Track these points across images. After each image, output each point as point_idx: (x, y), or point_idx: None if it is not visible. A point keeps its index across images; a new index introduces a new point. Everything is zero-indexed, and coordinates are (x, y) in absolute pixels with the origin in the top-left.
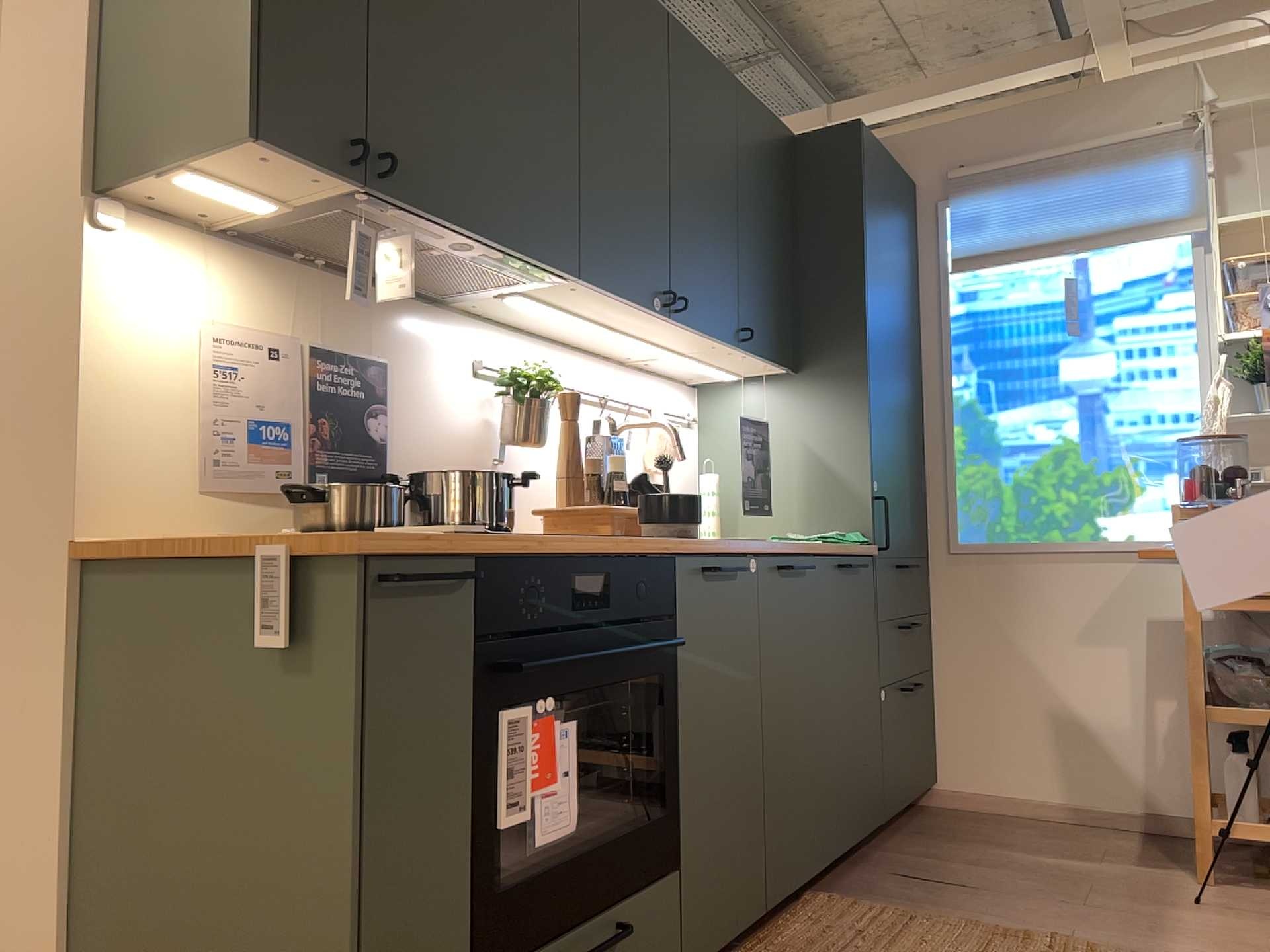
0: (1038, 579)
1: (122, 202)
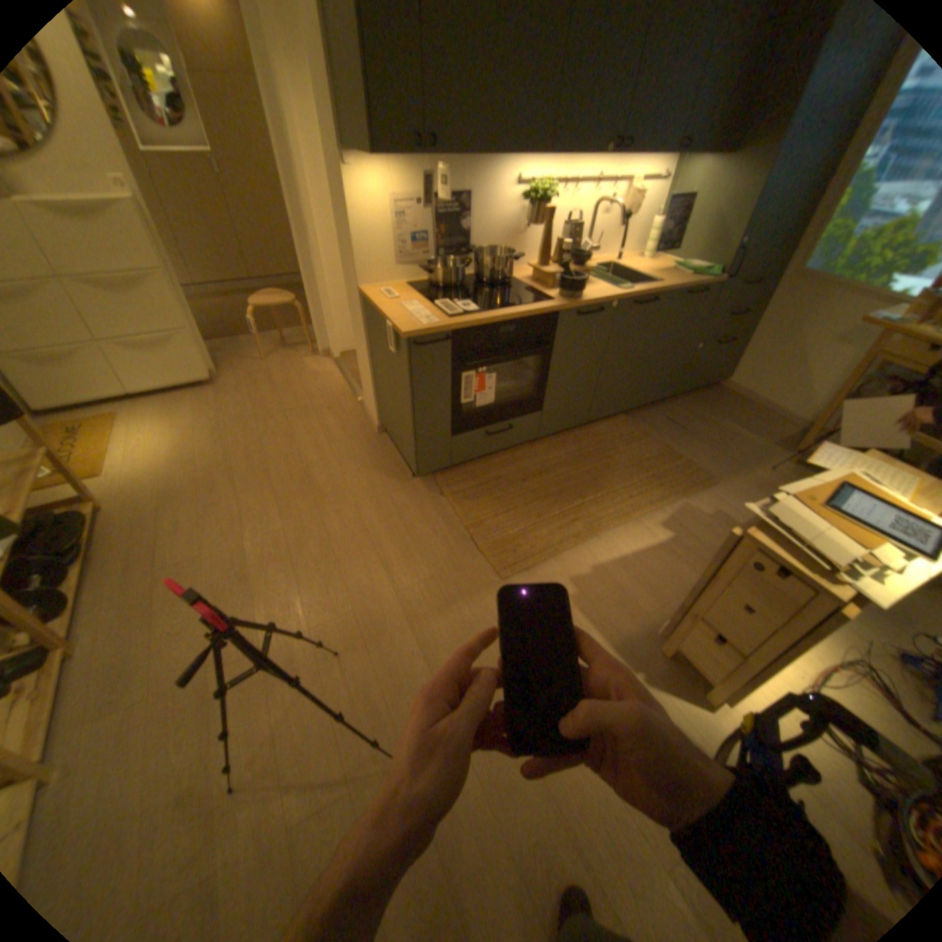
0: (833, 300)
1: (350, 148)
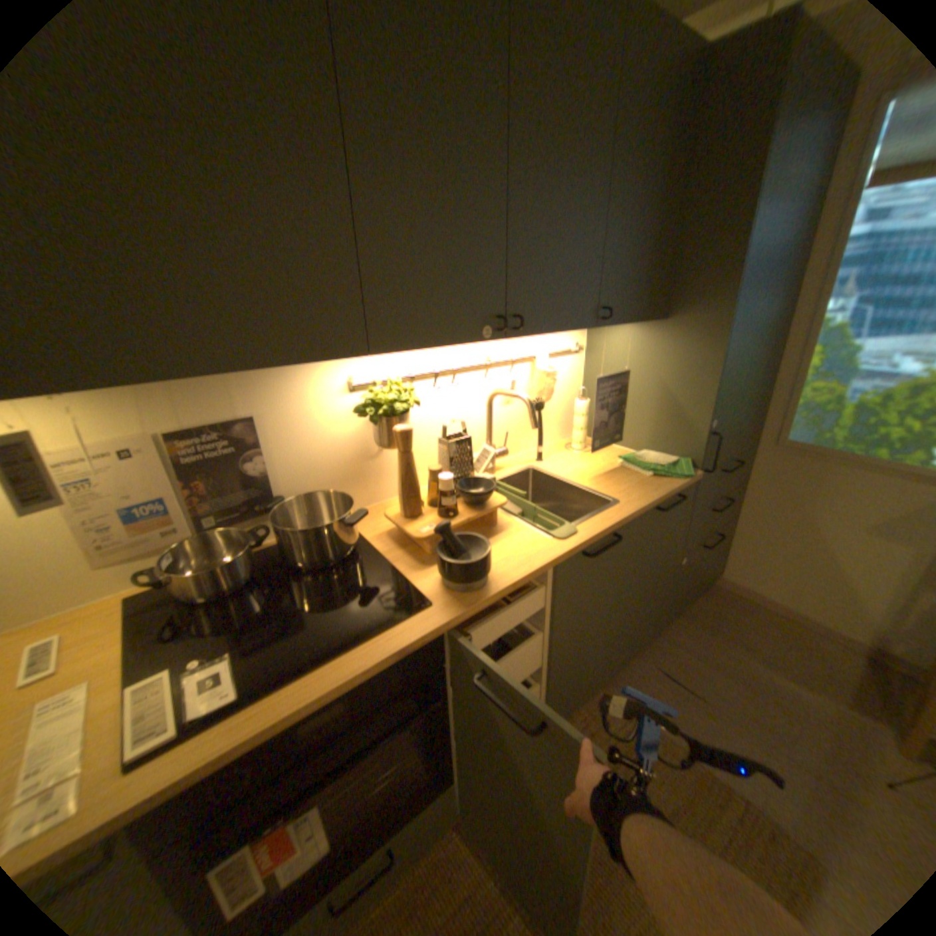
0: (849, 481)
1: None
